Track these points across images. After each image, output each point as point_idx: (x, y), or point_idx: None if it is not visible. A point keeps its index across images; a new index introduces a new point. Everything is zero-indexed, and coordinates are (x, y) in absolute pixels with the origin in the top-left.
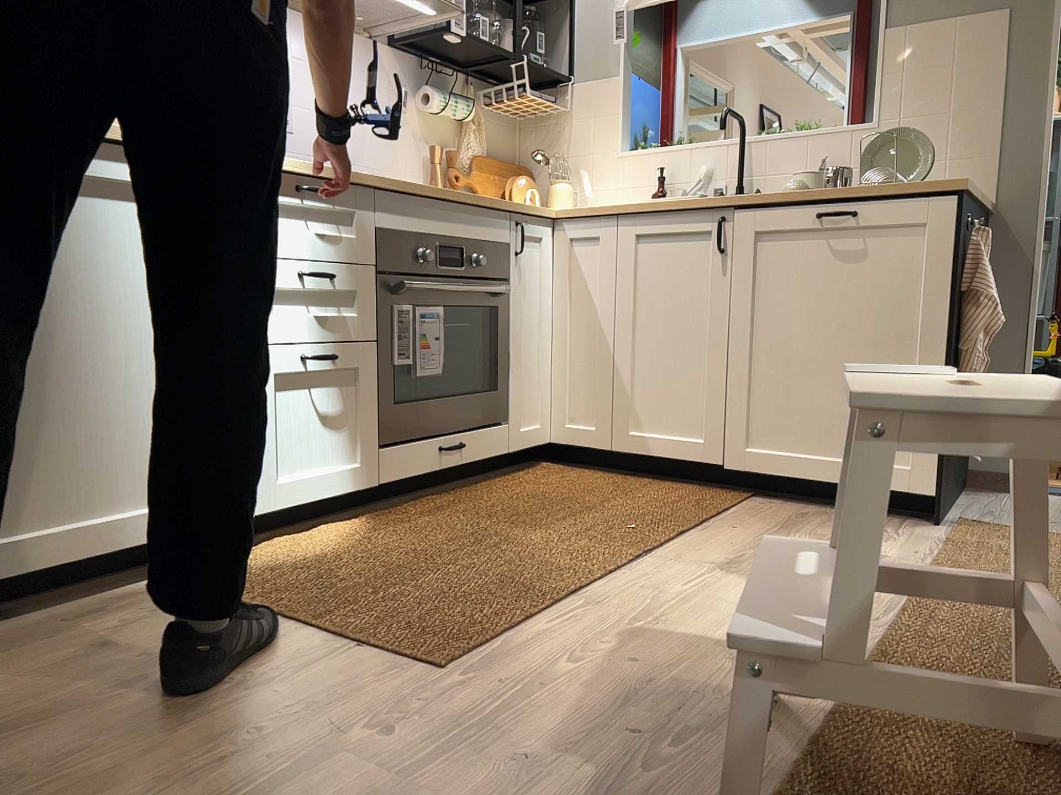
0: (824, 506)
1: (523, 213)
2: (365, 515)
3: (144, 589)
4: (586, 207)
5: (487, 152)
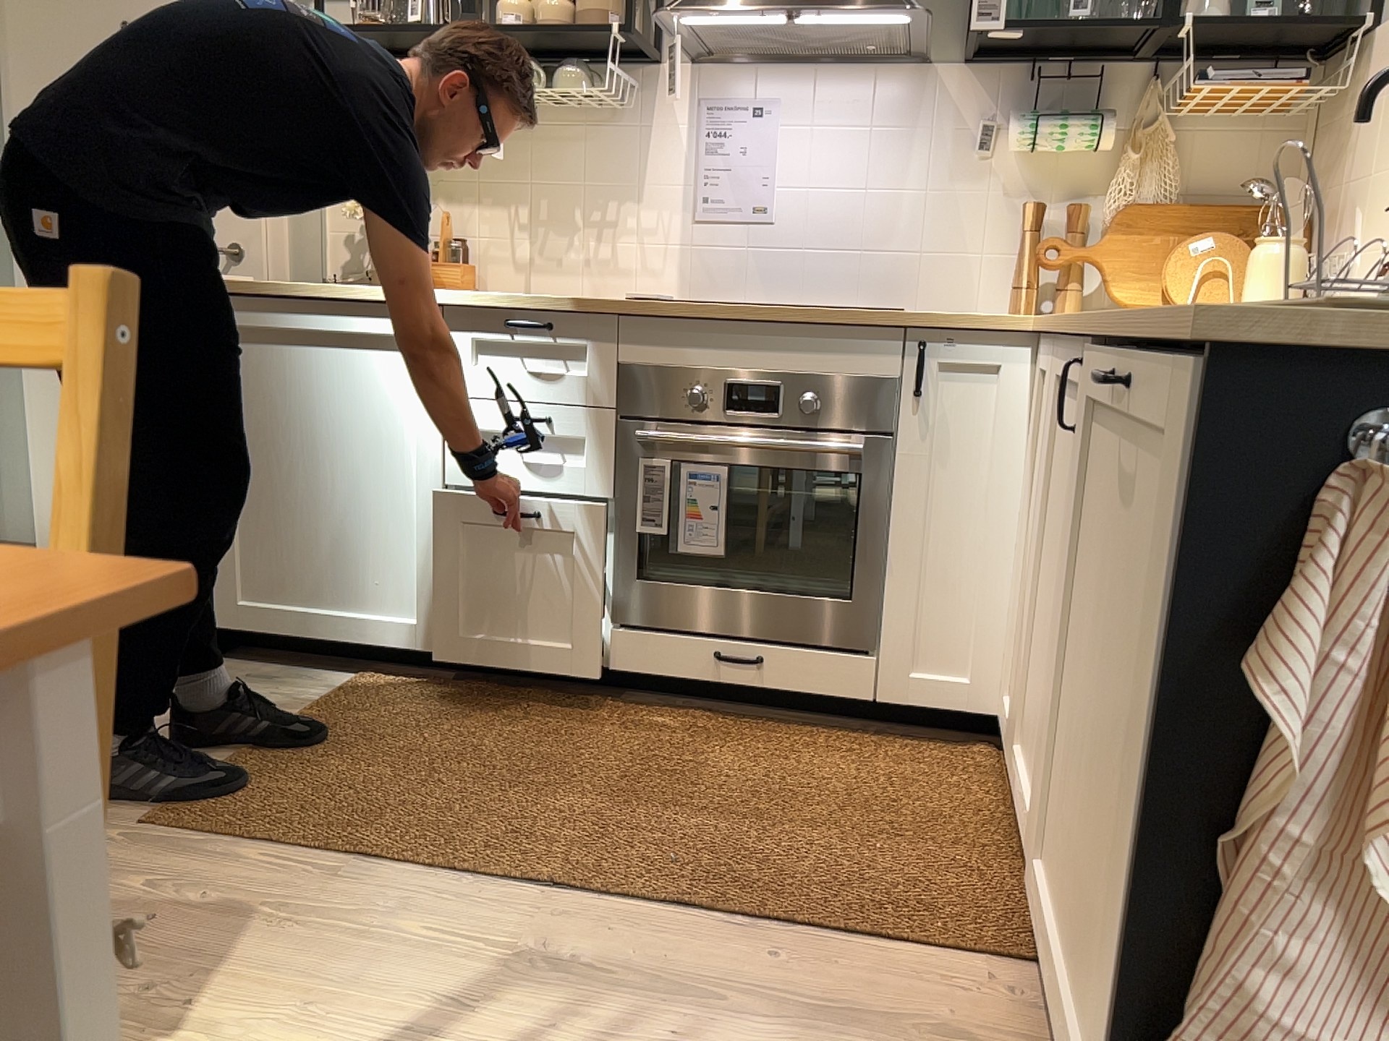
0: None
1: (936, 333)
2: (605, 700)
3: (315, 676)
4: (1039, 323)
5: (1194, 195)
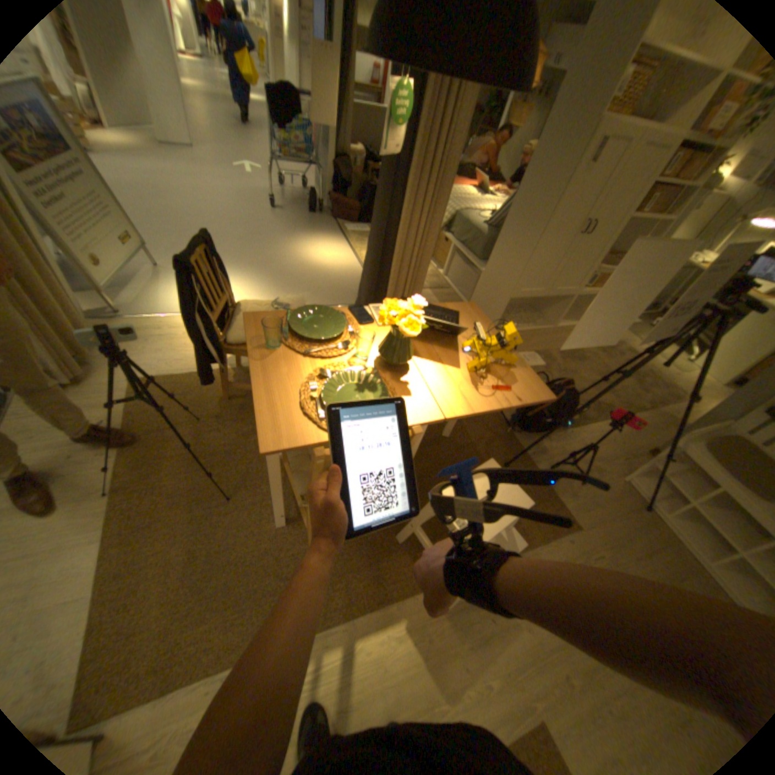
0: None
1: None
2: None
3: None
4: None
5: None
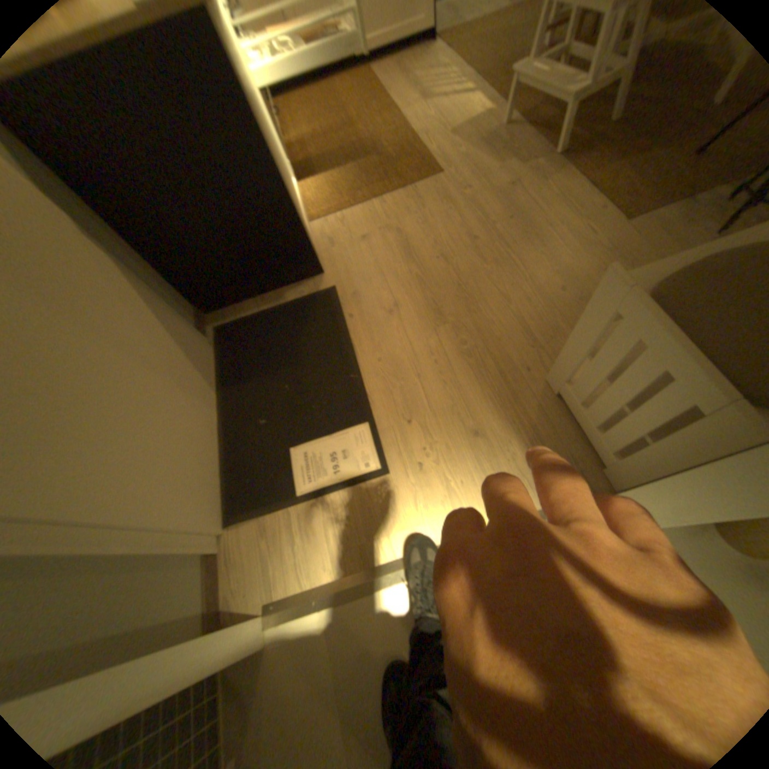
0: (395, 53)
1: None
2: None
3: (323, 224)
4: None
5: None
